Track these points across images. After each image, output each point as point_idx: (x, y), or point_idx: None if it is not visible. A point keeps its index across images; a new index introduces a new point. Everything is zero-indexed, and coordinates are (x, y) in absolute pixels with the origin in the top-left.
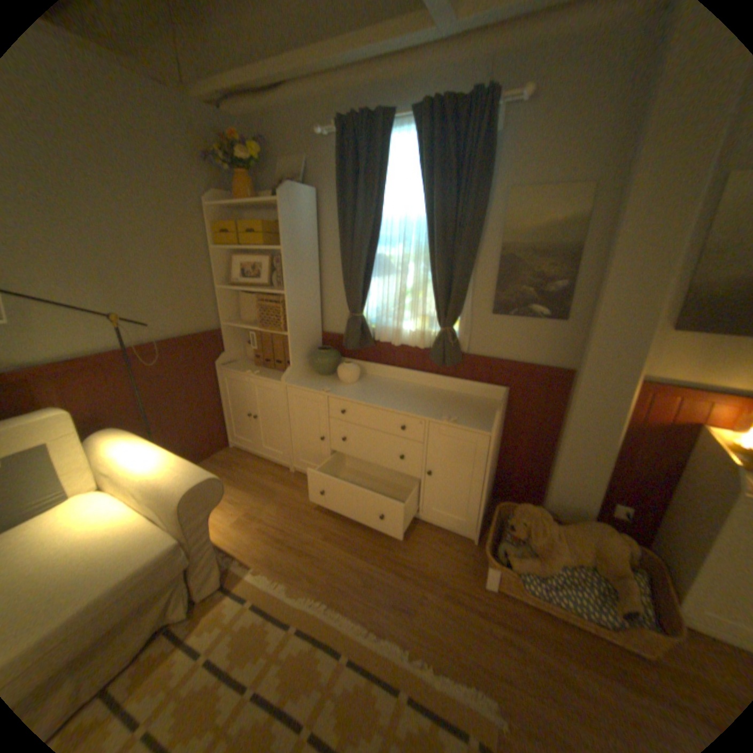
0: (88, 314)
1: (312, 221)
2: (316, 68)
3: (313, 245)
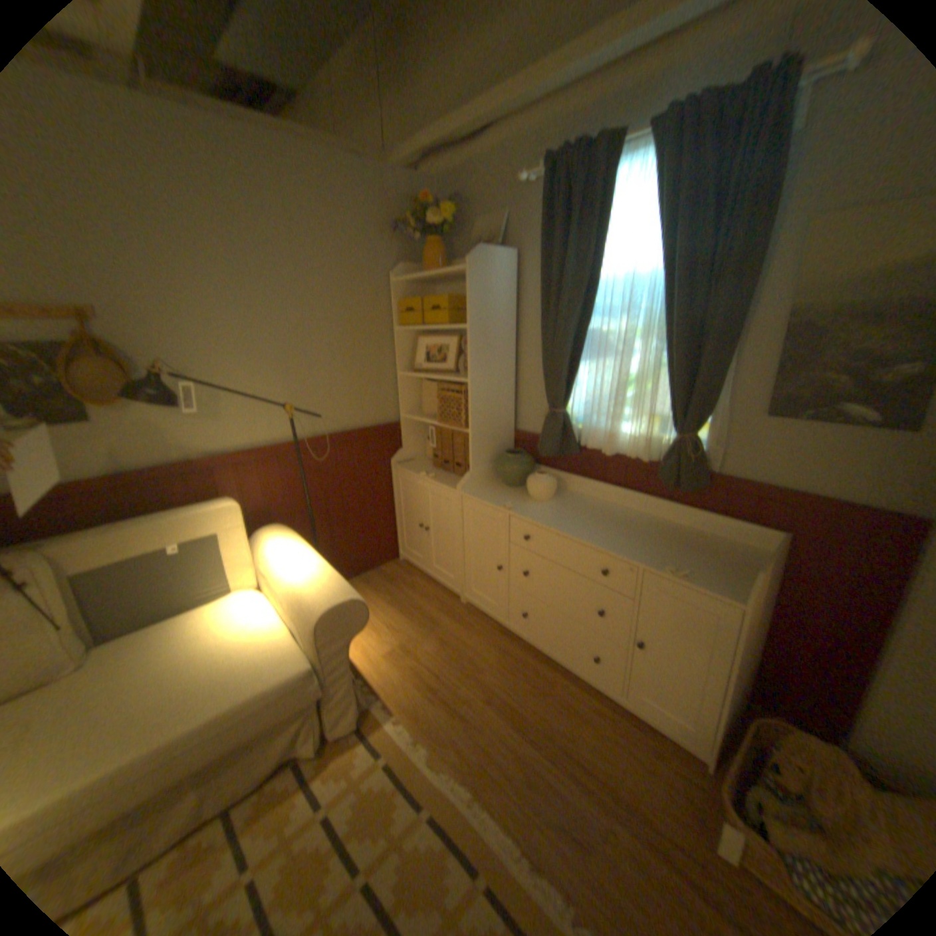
0: (268, 402)
1: (509, 291)
2: (526, 97)
3: (508, 320)
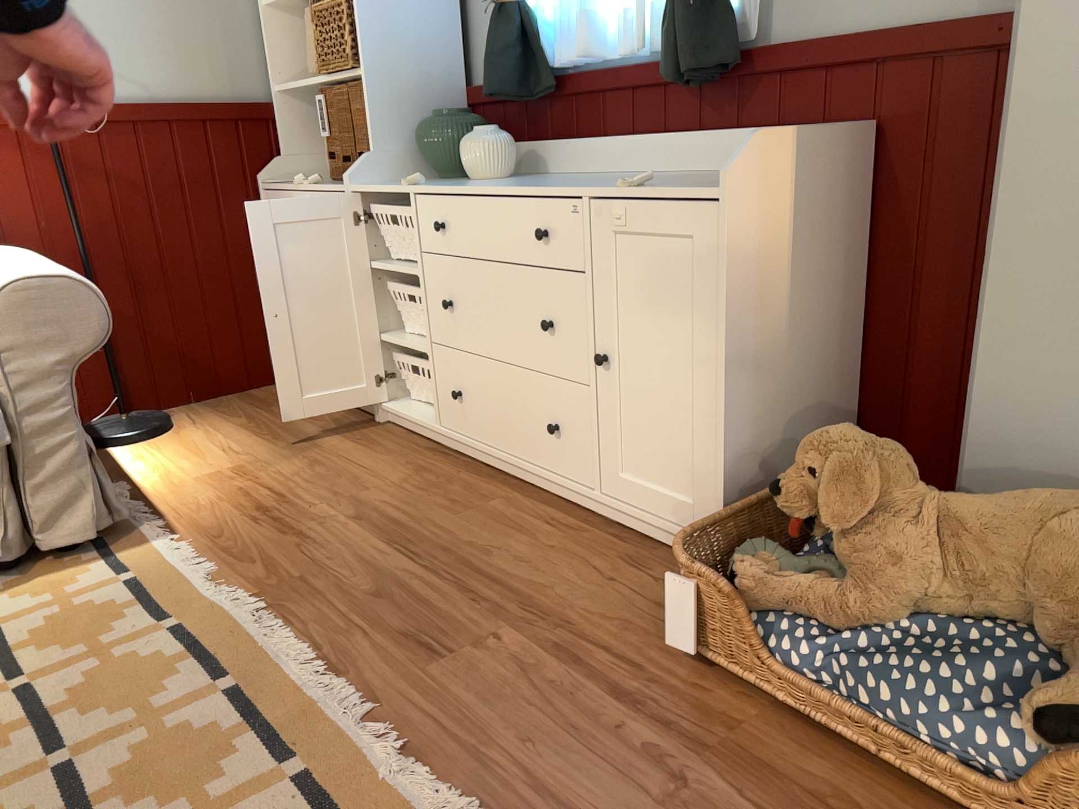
0: None
1: None
2: None
3: None
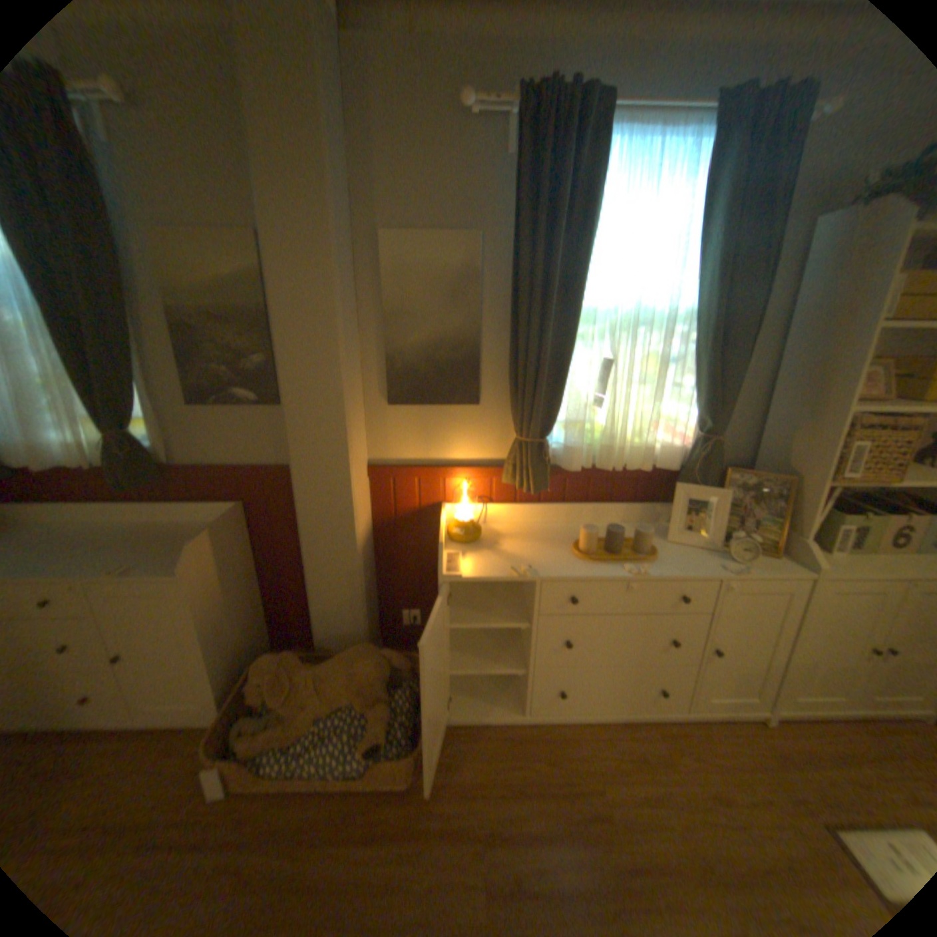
0: None
1: None
2: None
3: None
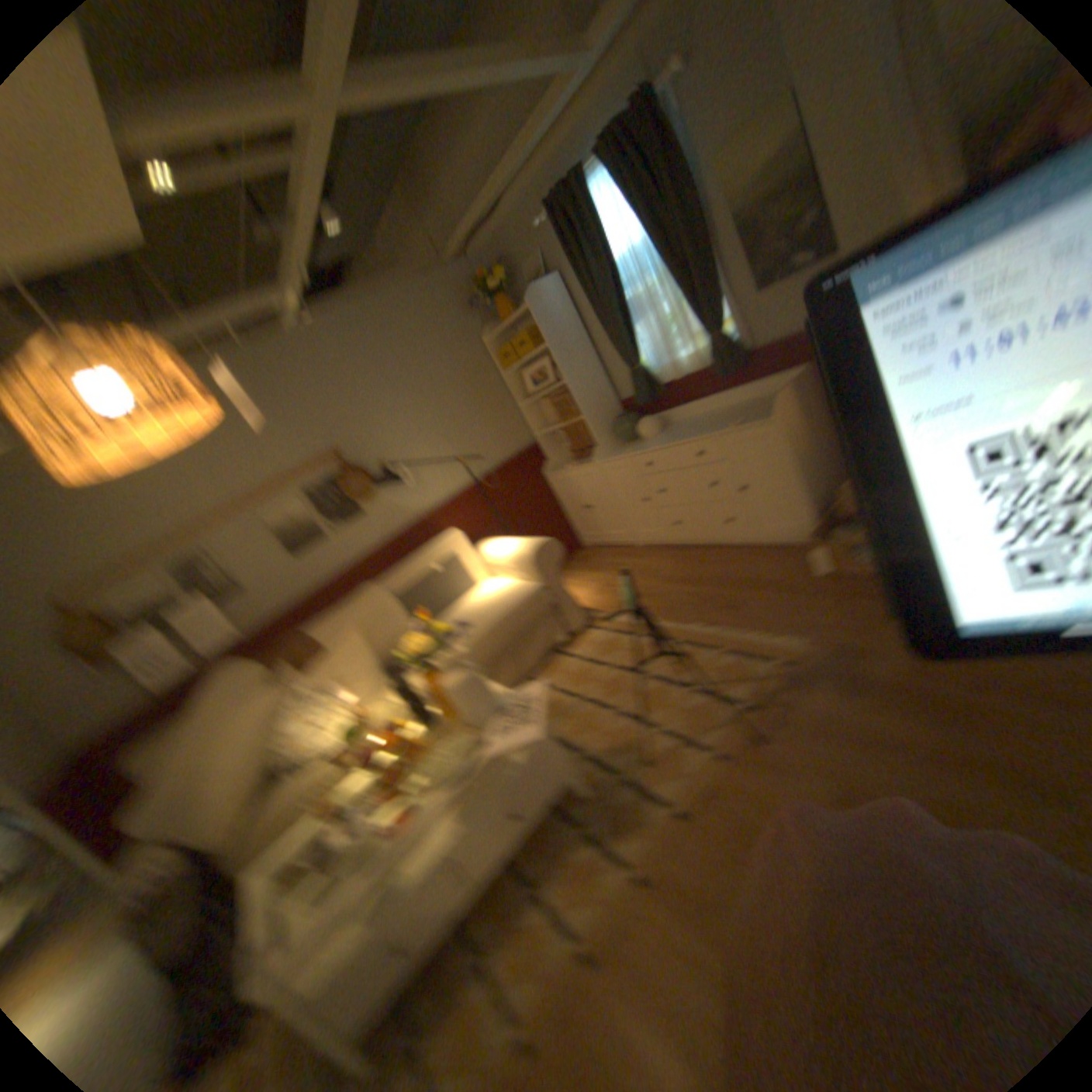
0: (443, 461)
1: (563, 301)
2: (512, 167)
3: (573, 322)
